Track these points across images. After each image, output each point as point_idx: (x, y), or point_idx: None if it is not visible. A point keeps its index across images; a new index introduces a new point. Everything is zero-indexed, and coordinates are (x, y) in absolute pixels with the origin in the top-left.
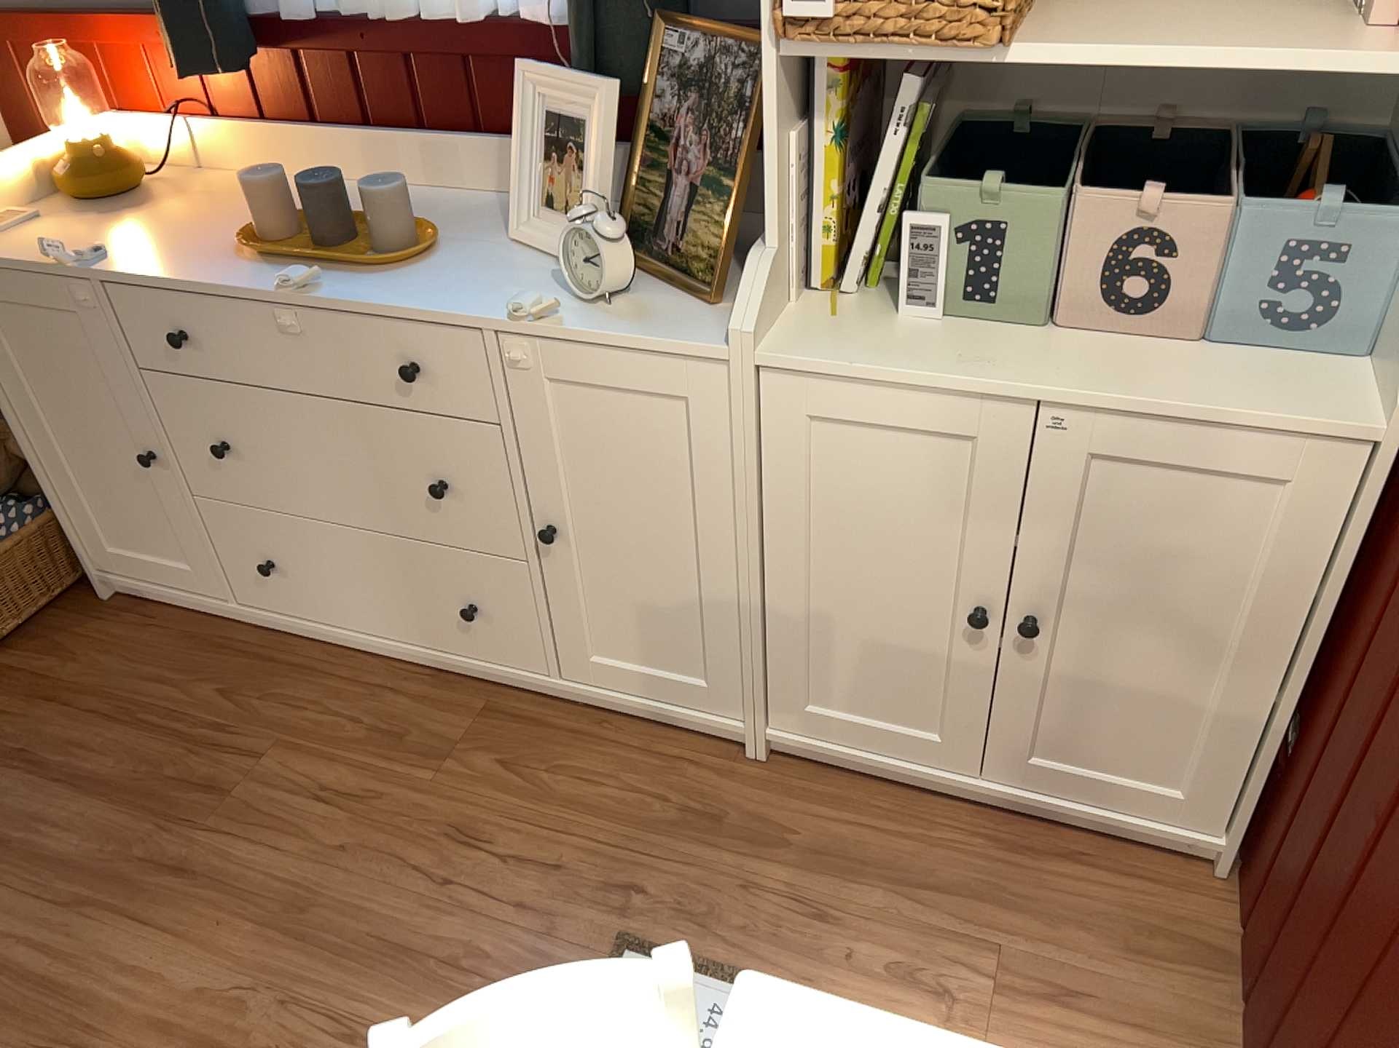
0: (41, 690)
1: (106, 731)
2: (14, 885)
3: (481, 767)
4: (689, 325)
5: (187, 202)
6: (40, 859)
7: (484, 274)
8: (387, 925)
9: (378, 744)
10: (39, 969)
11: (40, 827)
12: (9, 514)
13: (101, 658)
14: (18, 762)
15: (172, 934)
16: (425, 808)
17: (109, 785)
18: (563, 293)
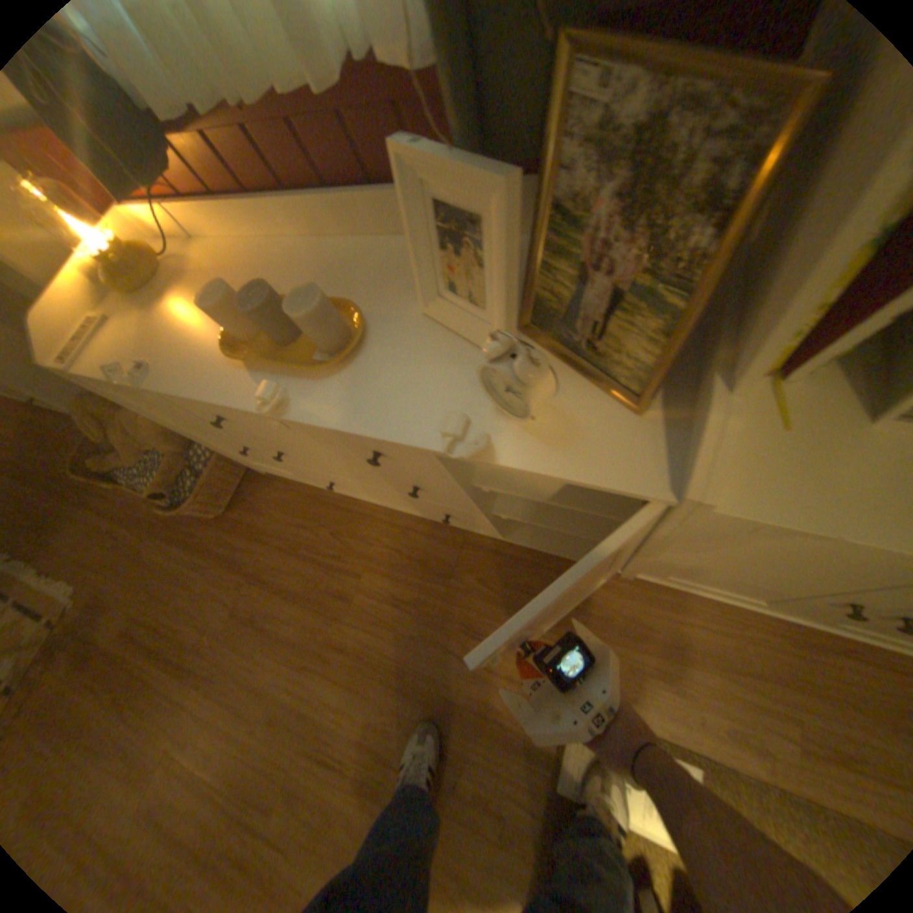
0: (246, 539)
1: (280, 565)
2: (266, 663)
3: (467, 588)
4: (619, 450)
5: (177, 276)
6: (273, 647)
7: (403, 365)
8: (440, 695)
9: (410, 572)
10: (290, 713)
11: (268, 626)
12: (193, 451)
13: (266, 517)
14: (248, 585)
15: (341, 695)
16: (443, 617)
17: (290, 601)
18: (479, 394)
